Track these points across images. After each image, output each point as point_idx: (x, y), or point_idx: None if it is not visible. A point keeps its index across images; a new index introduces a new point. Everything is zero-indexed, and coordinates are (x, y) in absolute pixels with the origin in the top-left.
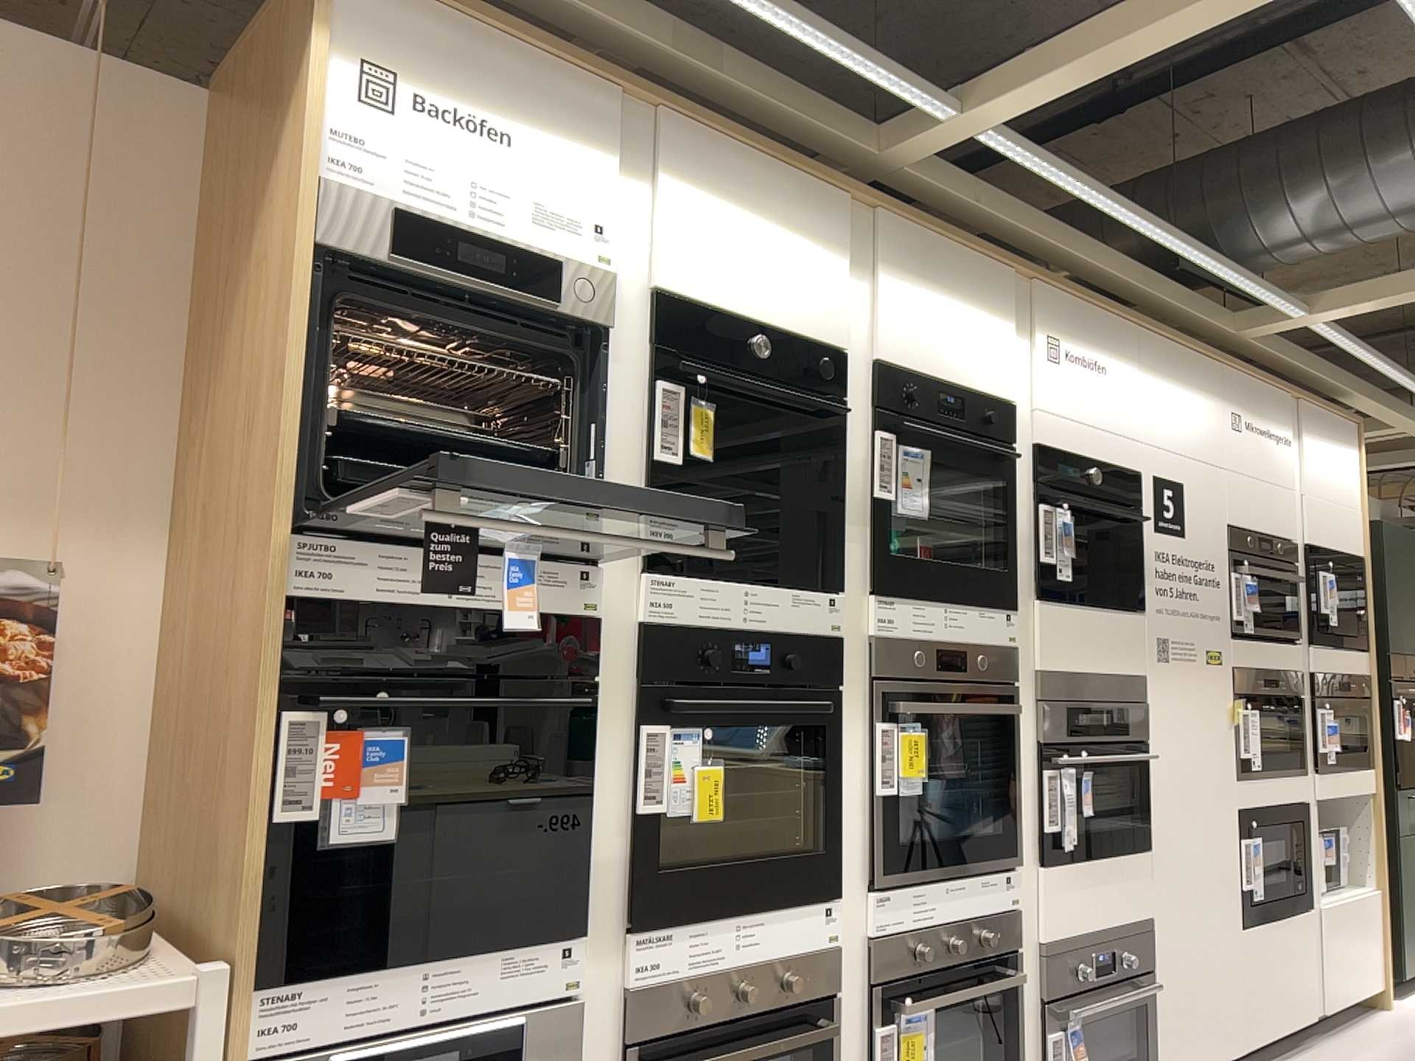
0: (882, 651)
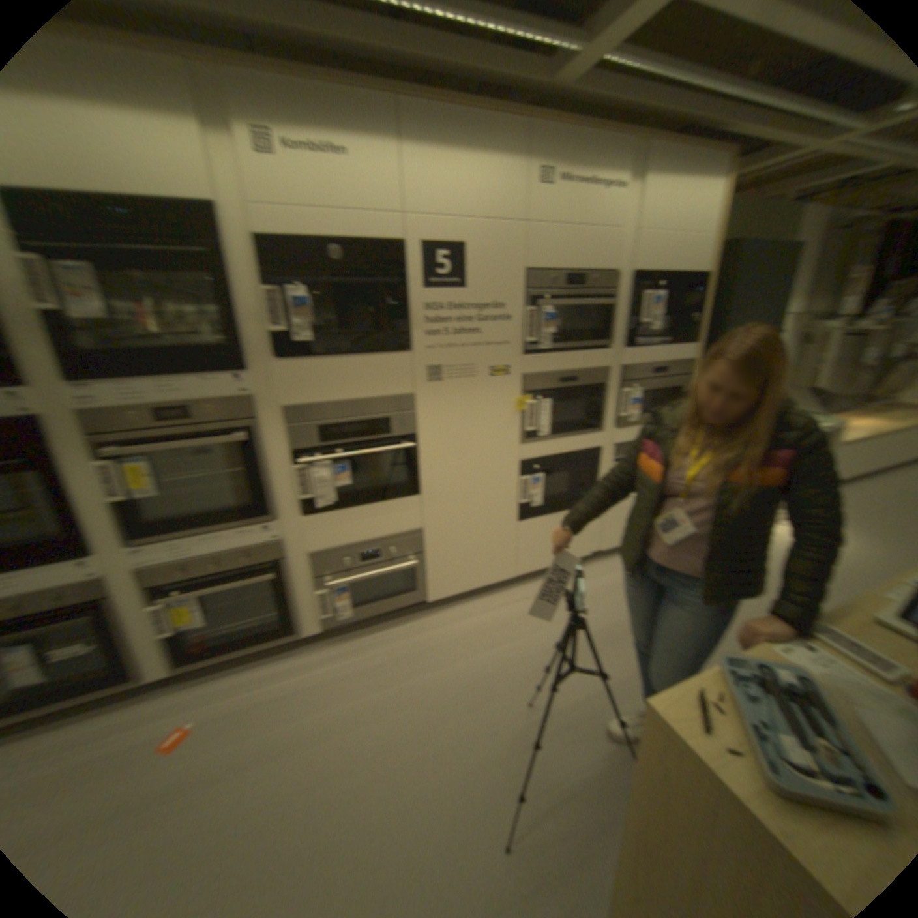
0: (85, 421)
